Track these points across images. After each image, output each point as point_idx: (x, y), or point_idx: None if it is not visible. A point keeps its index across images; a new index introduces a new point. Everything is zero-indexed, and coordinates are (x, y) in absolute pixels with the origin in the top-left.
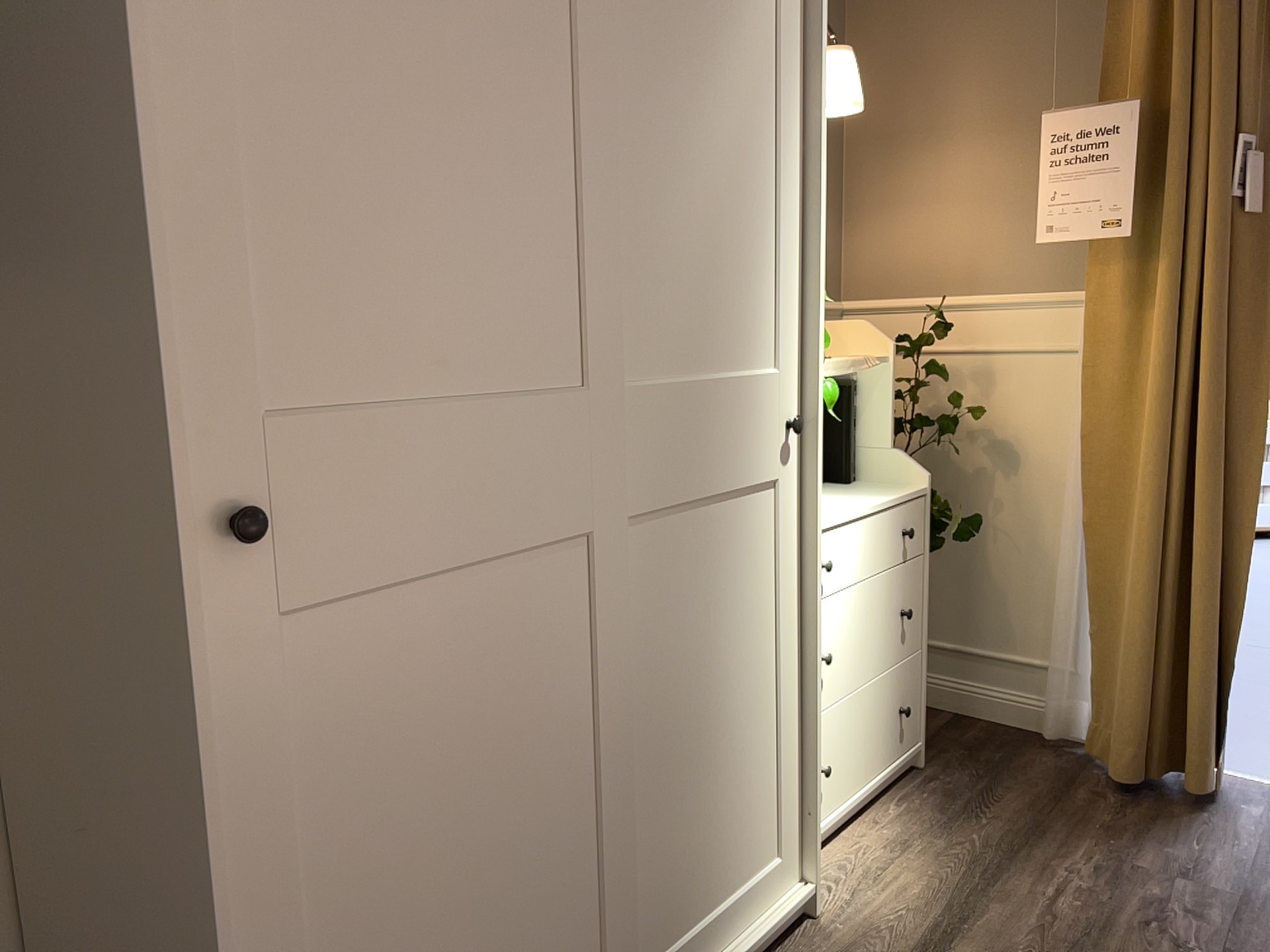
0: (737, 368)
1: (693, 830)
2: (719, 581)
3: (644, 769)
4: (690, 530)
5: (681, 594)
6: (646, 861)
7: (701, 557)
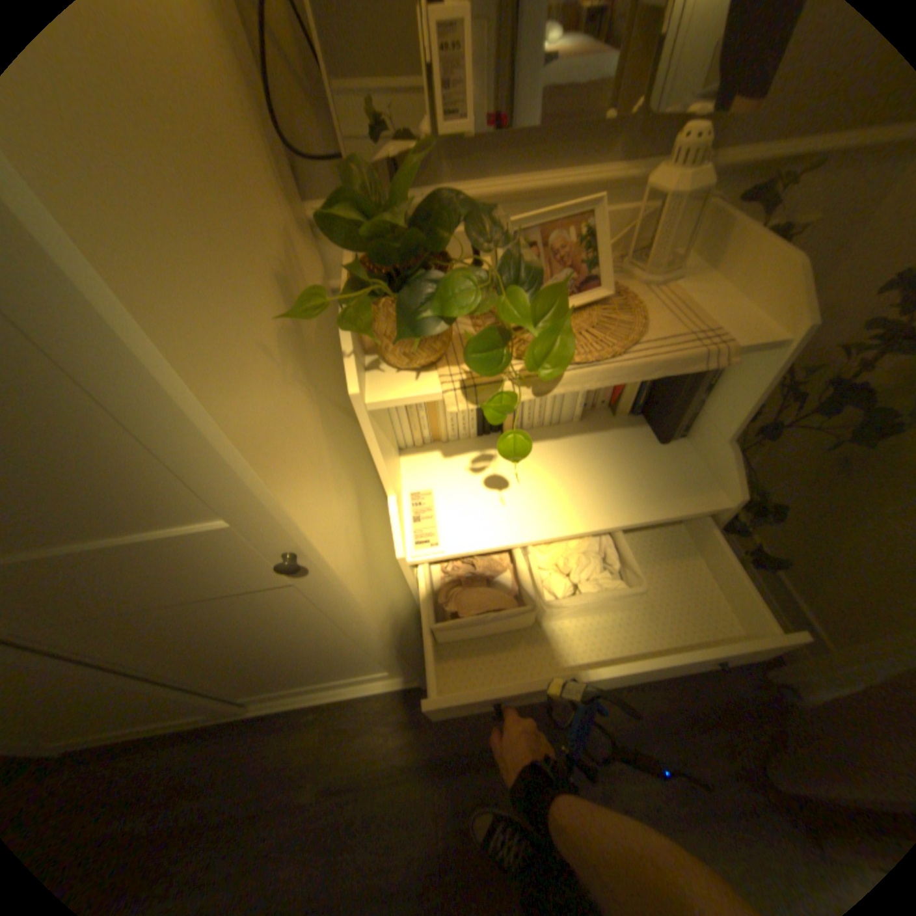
0: (101, 539)
1: (266, 680)
2: (217, 630)
3: (184, 677)
4: (134, 622)
5: (158, 641)
6: (218, 688)
7: (171, 628)
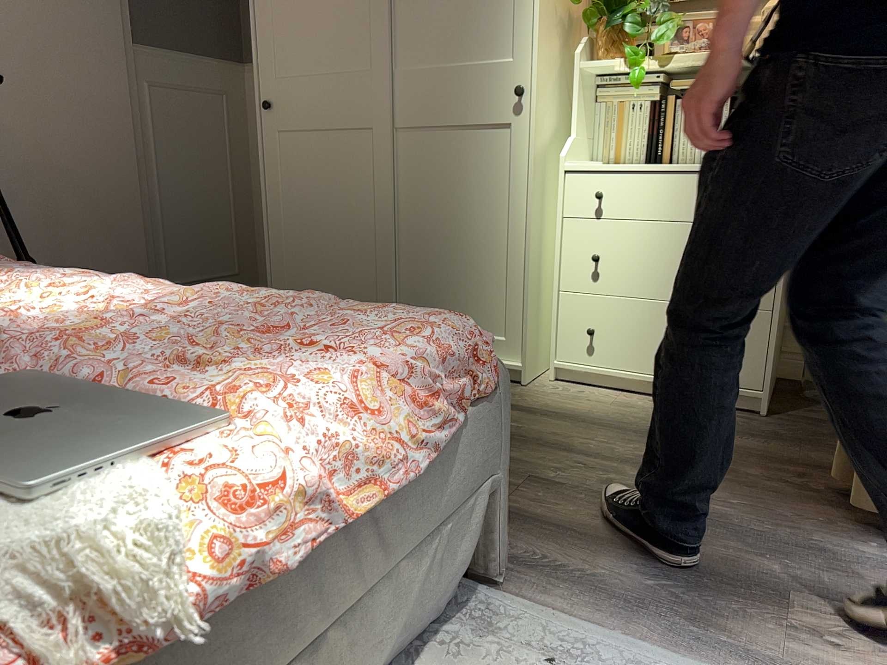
0: (477, 61)
1: (441, 283)
2: (462, 170)
3: (412, 239)
4: (442, 141)
5: (436, 170)
6: (413, 279)
7: (449, 156)
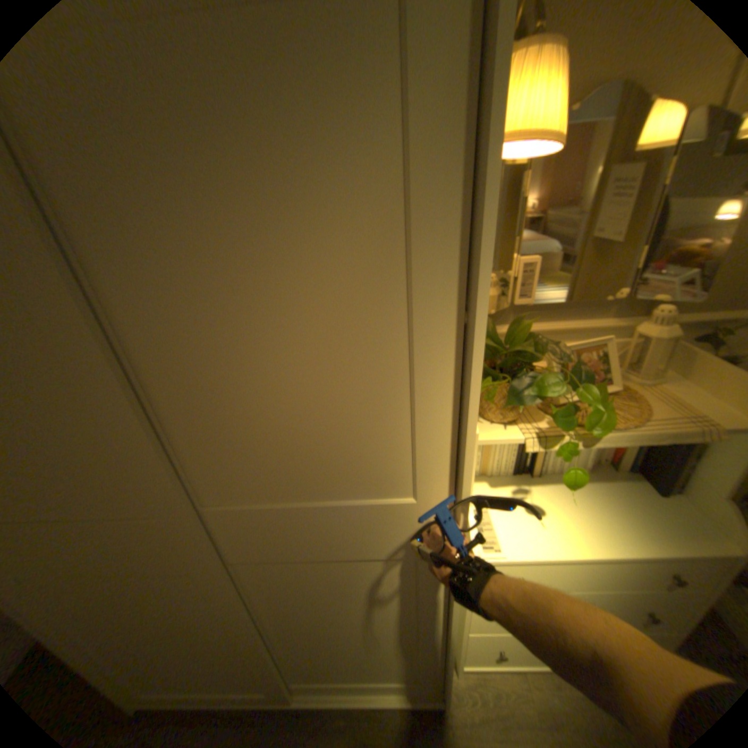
0: (347, 501)
1: (330, 664)
2: (341, 594)
3: (282, 641)
4: (304, 572)
5: (300, 595)
6: (292, 664)
7: (319, 583)
